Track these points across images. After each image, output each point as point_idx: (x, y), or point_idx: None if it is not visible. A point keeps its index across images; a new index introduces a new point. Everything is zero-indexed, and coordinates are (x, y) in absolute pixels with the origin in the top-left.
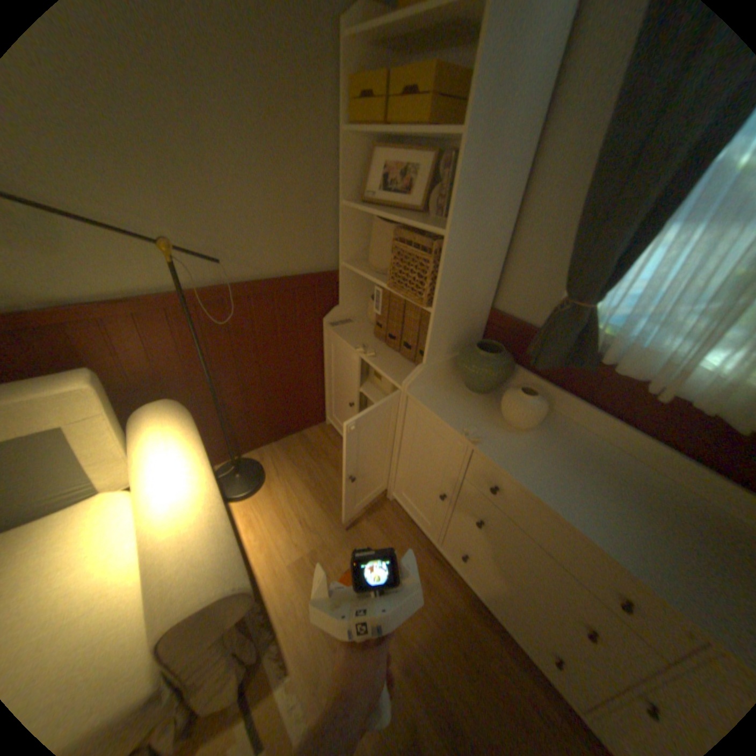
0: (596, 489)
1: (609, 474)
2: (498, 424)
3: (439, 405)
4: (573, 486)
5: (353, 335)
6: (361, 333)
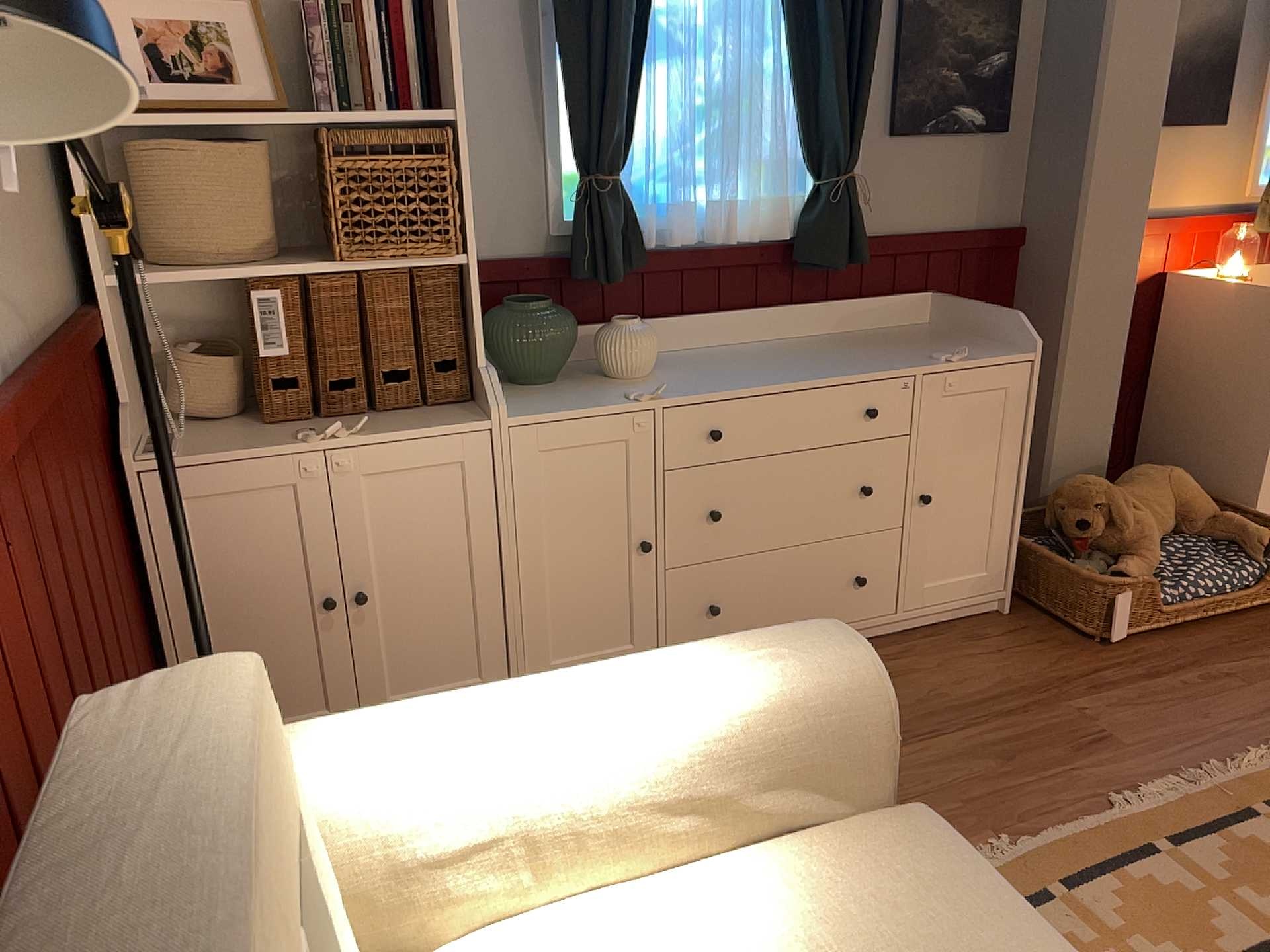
0: (759, 368)
1: (740, 360)
2: (628, 385)
3: (560, 407)
4: (751, 375)
5: (237, 443)
6: (236, 436)
